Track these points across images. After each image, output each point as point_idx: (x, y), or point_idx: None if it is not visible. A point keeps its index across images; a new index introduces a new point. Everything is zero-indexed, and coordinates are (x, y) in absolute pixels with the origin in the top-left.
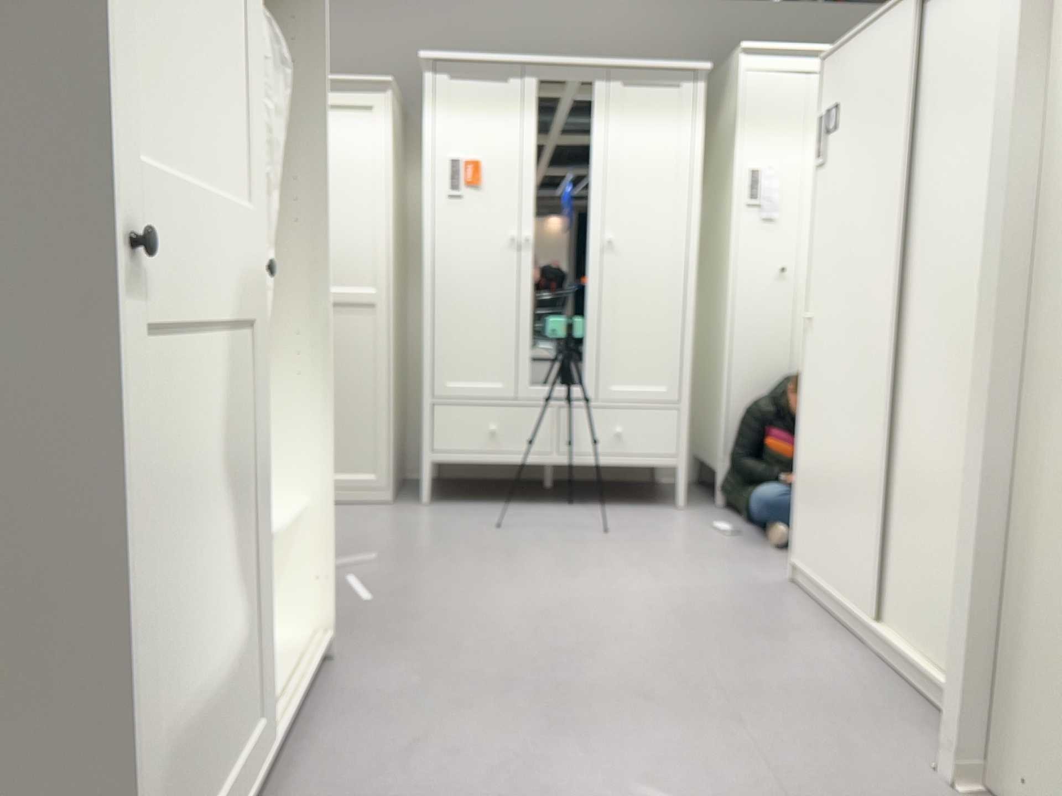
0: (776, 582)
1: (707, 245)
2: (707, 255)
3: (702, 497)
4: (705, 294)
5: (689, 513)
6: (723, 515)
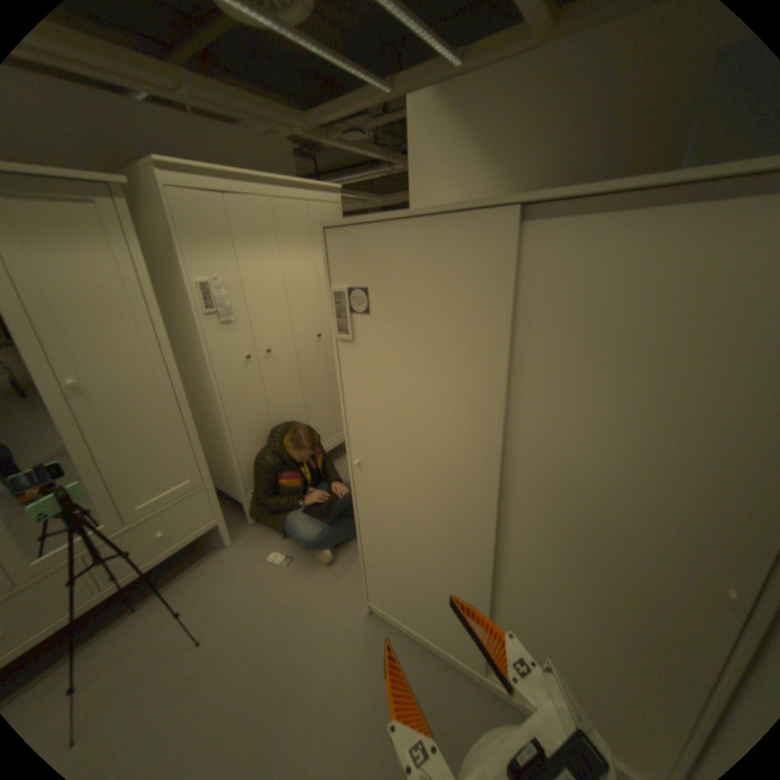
0: (360, 622)
1: (166, 338)
2: (168, 346)
3: (230, 518)
4: (177, 376)
5: (237, 552)
6: (261, 536)
